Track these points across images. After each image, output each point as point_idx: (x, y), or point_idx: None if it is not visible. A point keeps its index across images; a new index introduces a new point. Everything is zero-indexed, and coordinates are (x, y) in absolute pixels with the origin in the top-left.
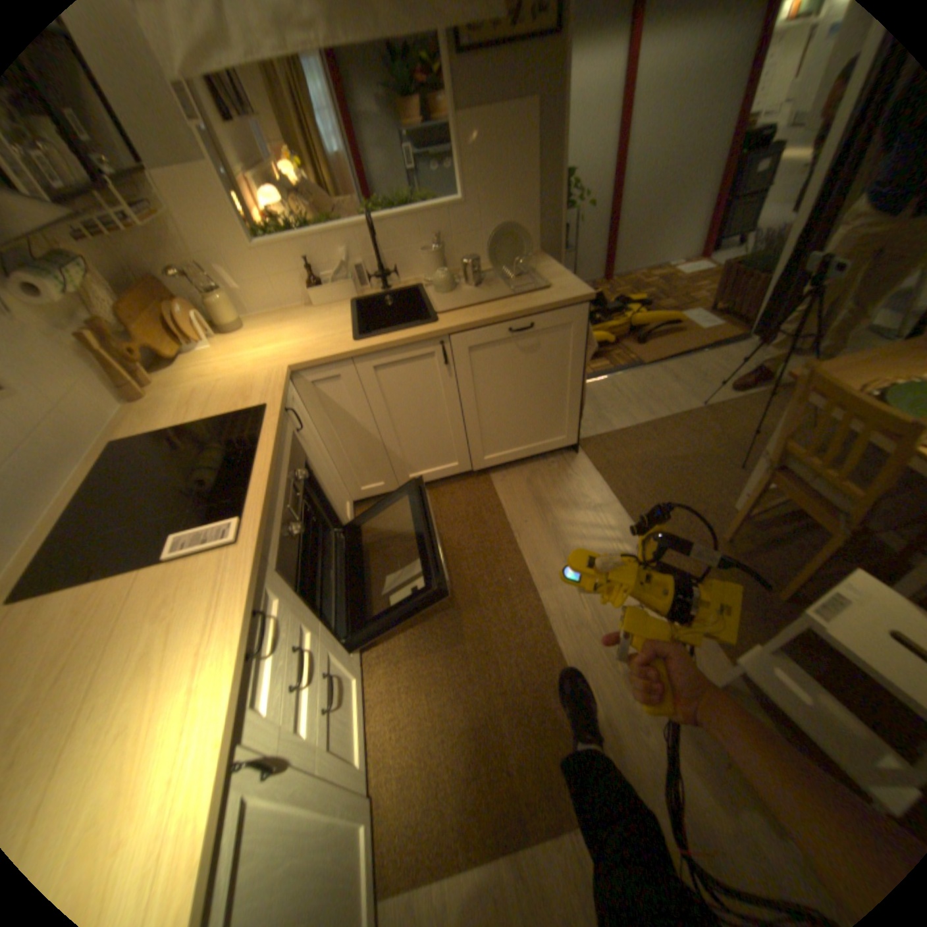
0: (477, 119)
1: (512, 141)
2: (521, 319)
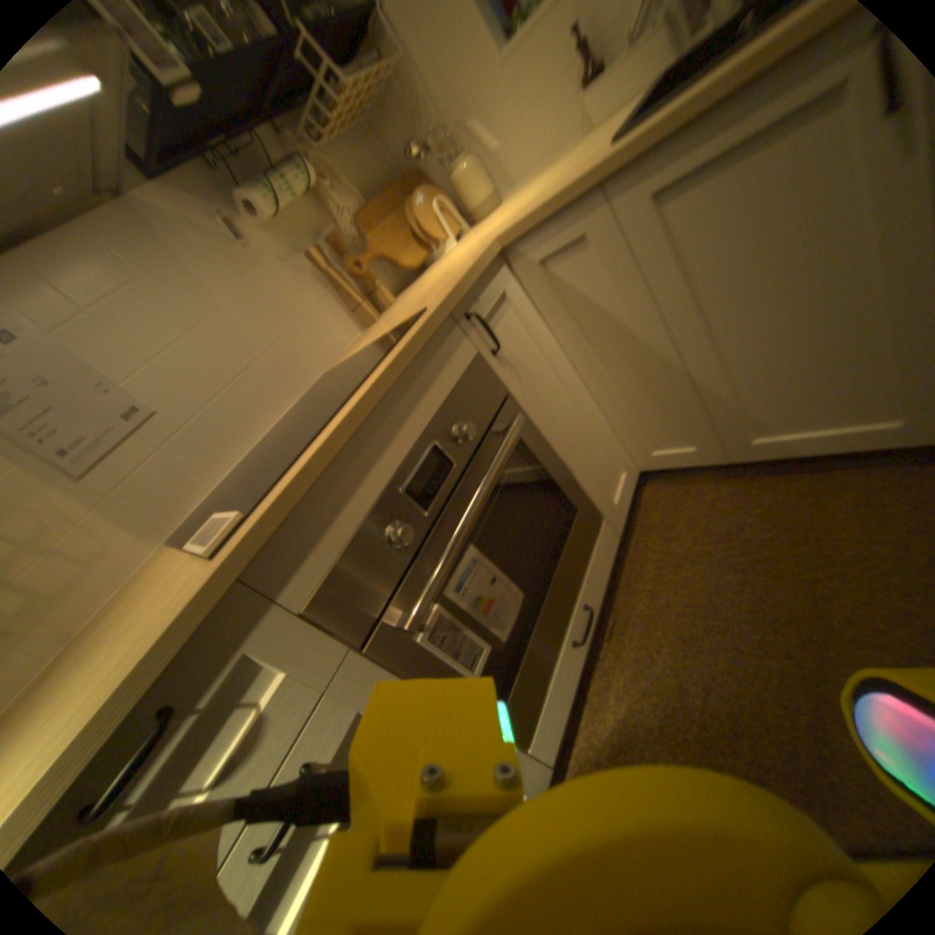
0: None
1: None
2: None
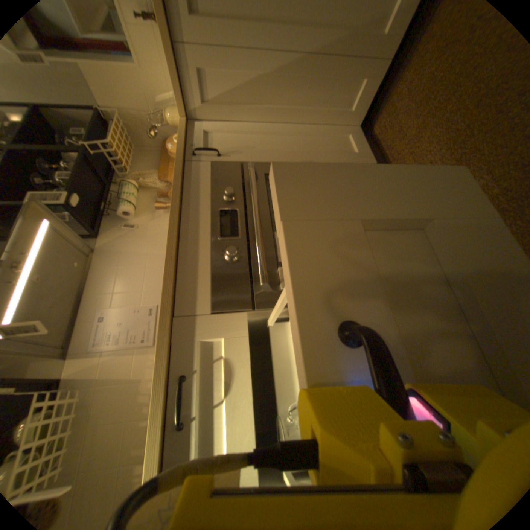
0: None
1: None
2: None
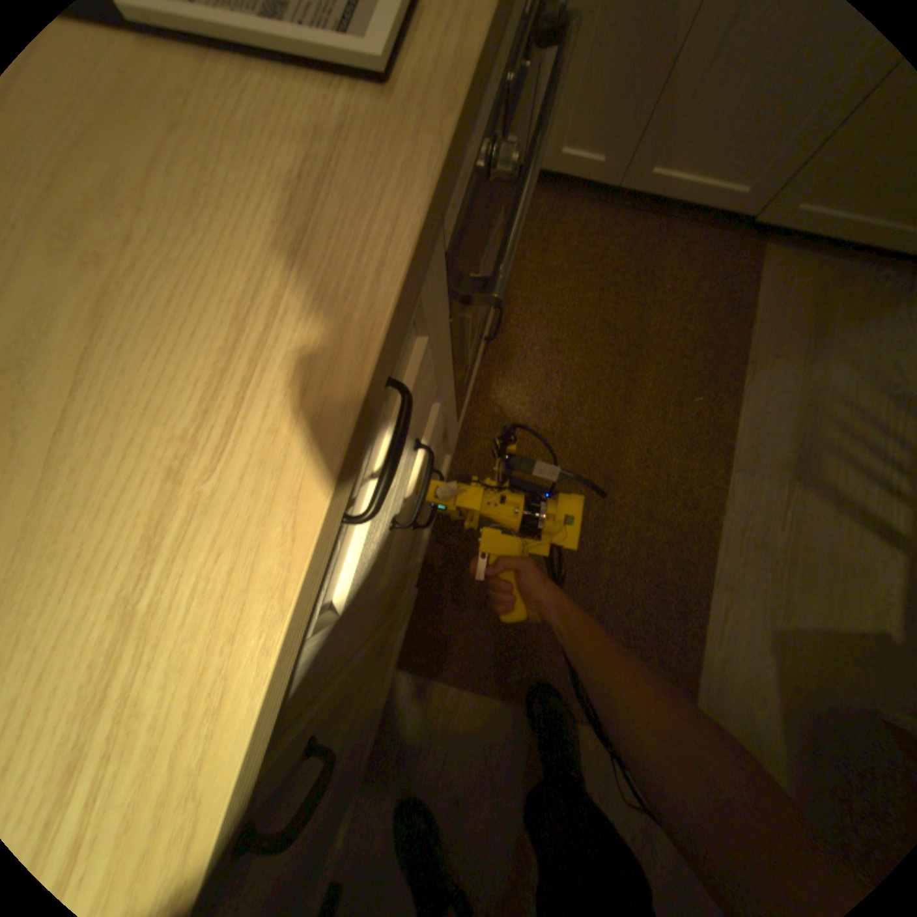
0: None
1: None
2: None
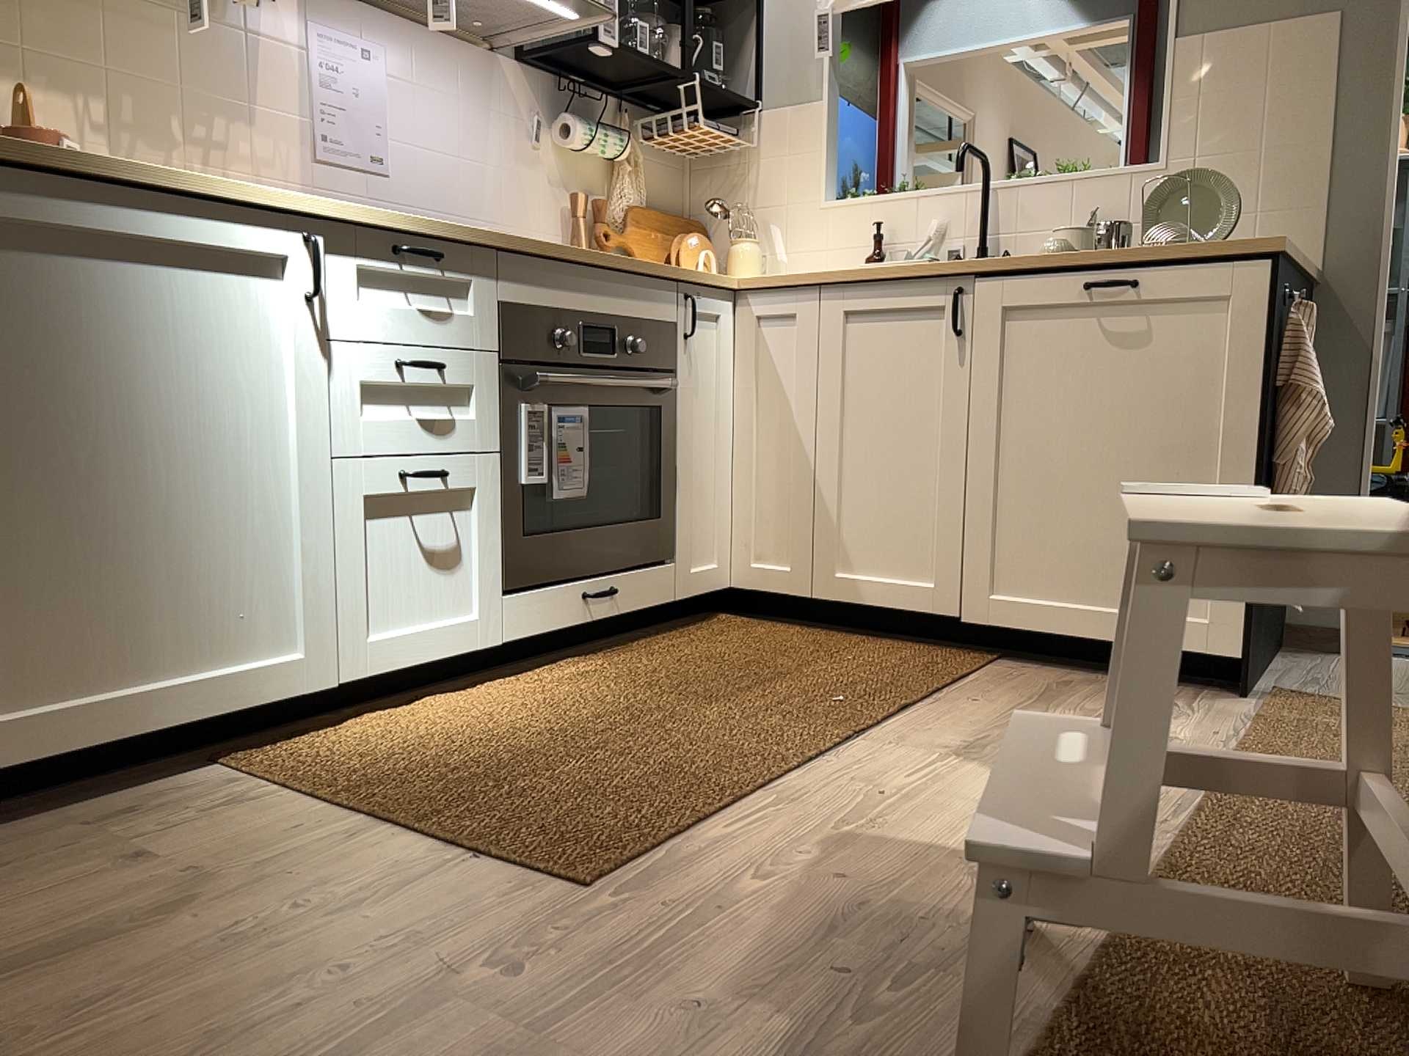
0: (1213, 49)
1: (1277, 80)
2: (1117, 272)
